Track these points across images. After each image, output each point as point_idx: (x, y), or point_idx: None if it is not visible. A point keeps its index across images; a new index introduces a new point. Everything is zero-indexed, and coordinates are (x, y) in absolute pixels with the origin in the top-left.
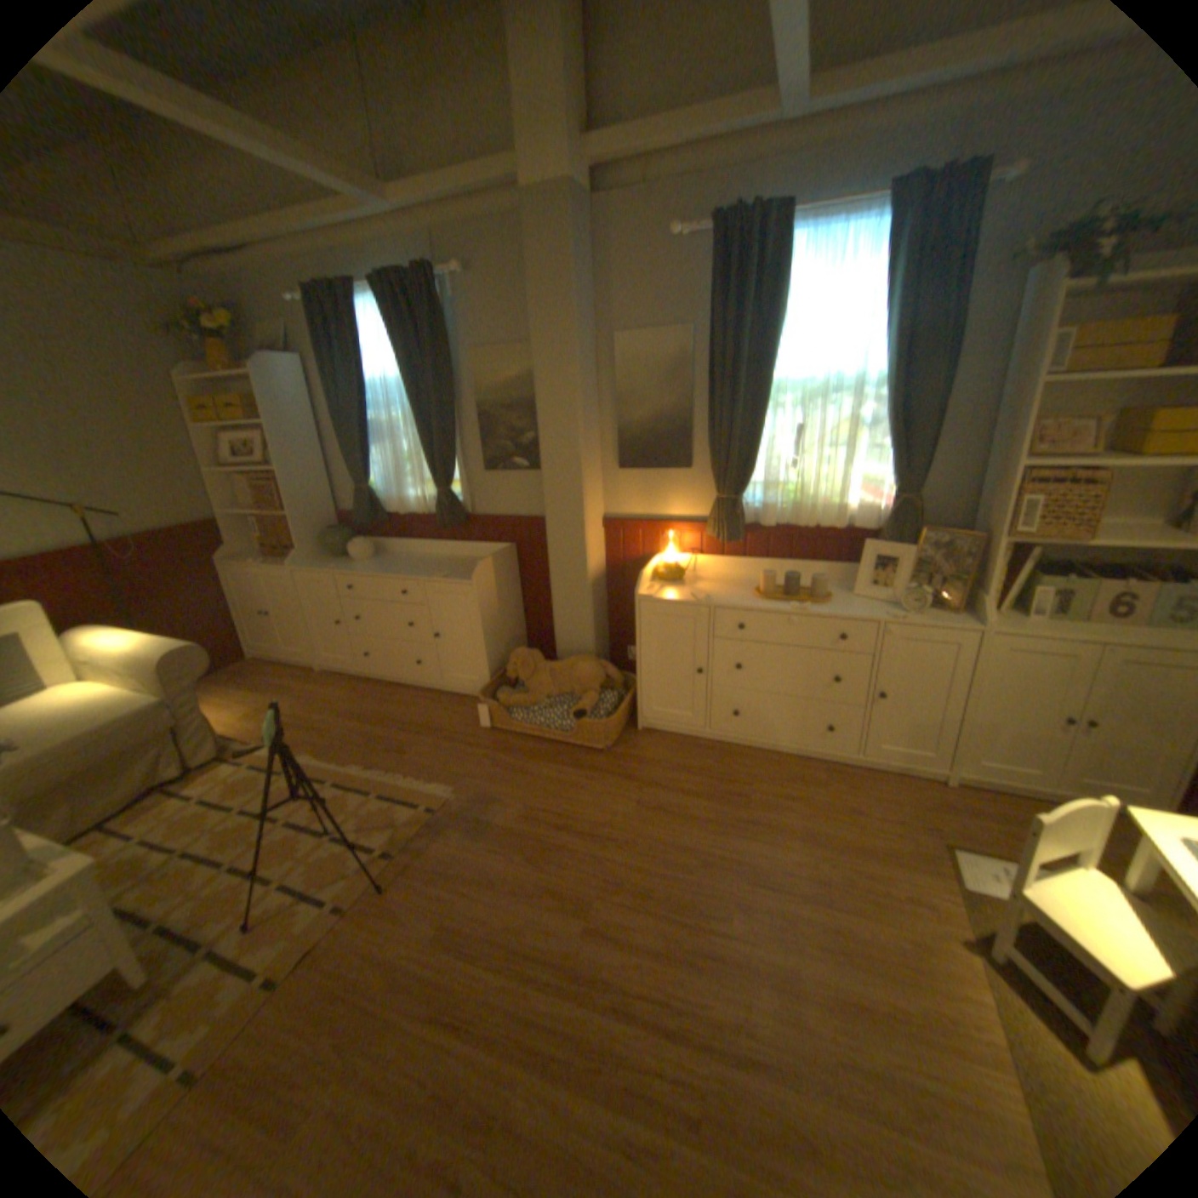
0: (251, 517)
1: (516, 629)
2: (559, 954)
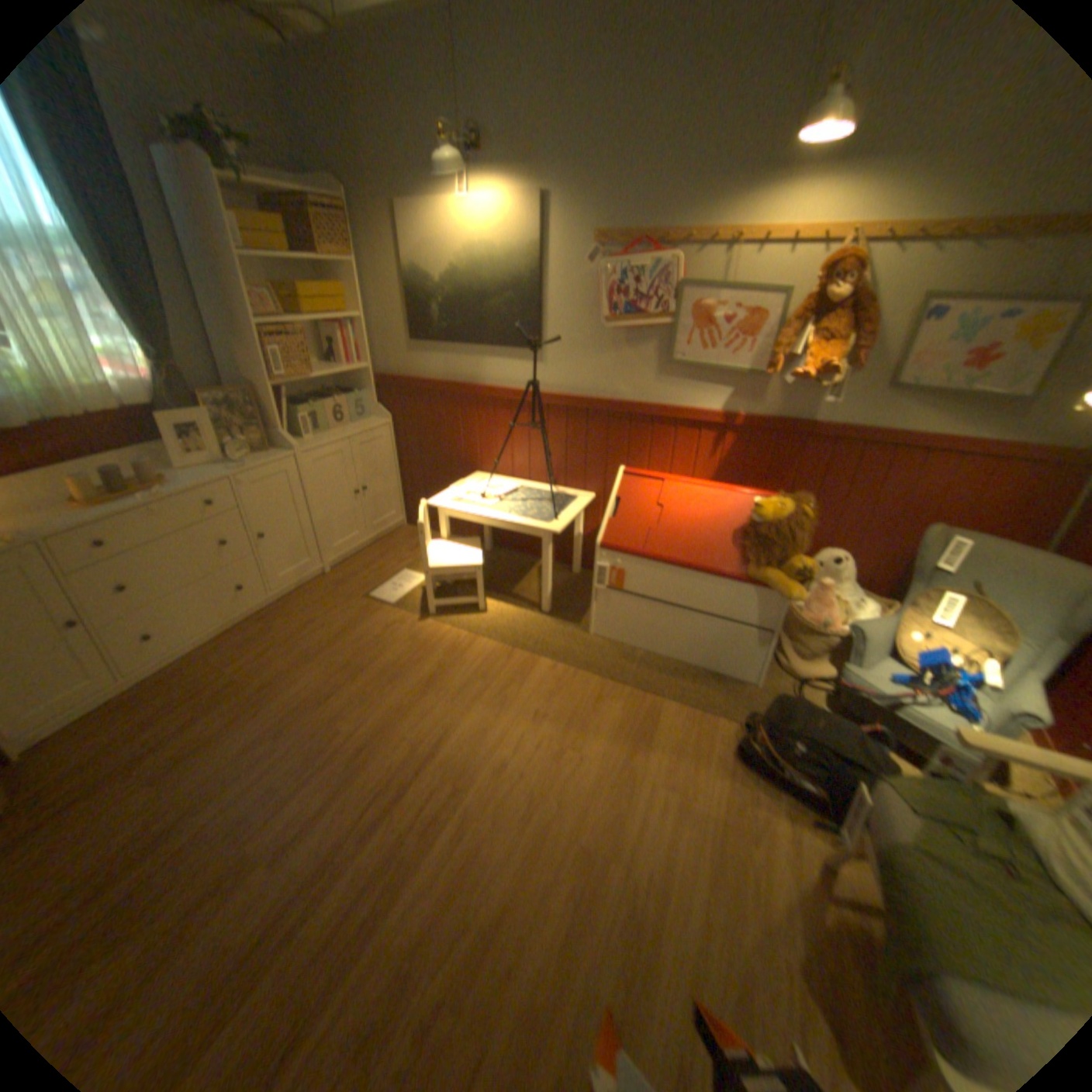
0: None
1: None
2: (275, 896)
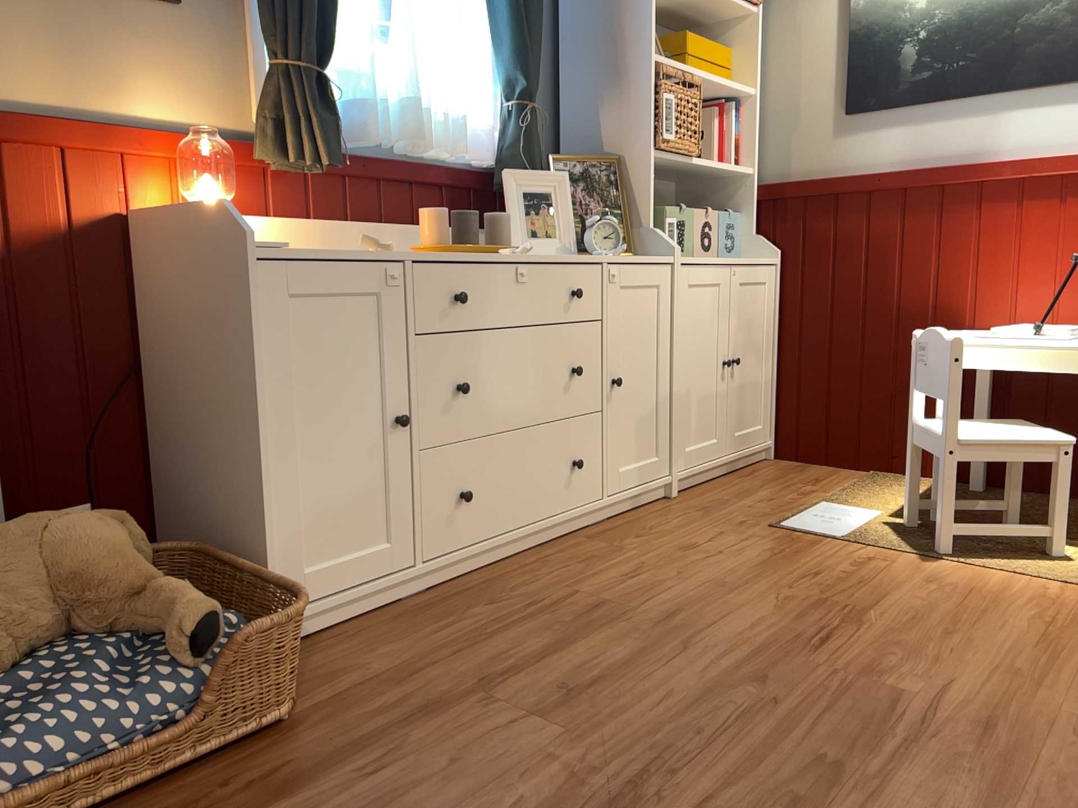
0: None
1: None
2: None
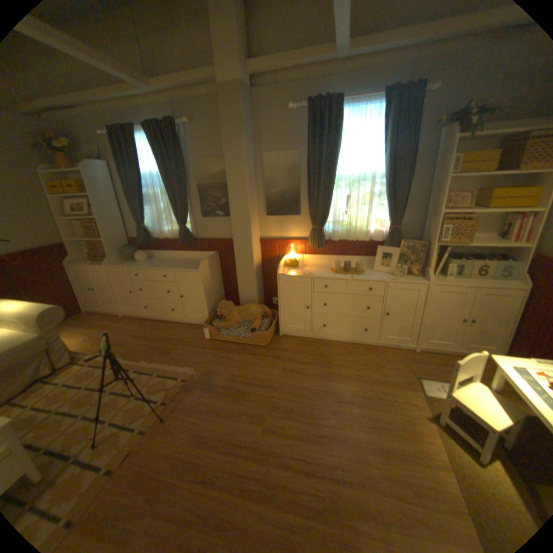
0: (82, 241)
1: (219, 292)
2: (252, 442)
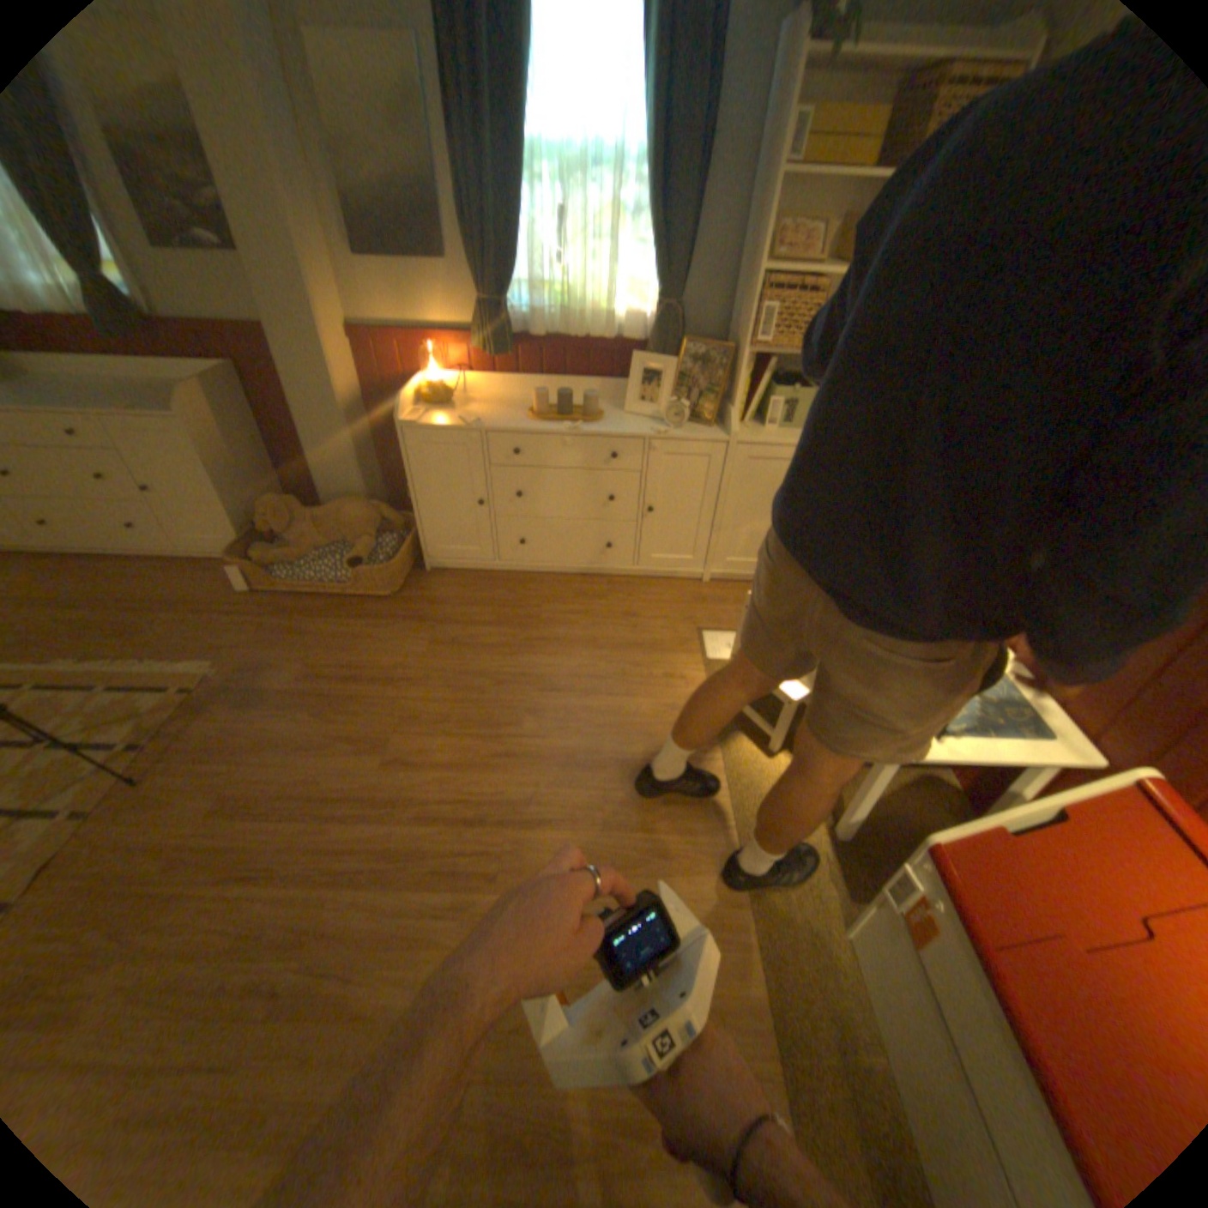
0: None
1: (260, 474)
2: (358, 789)
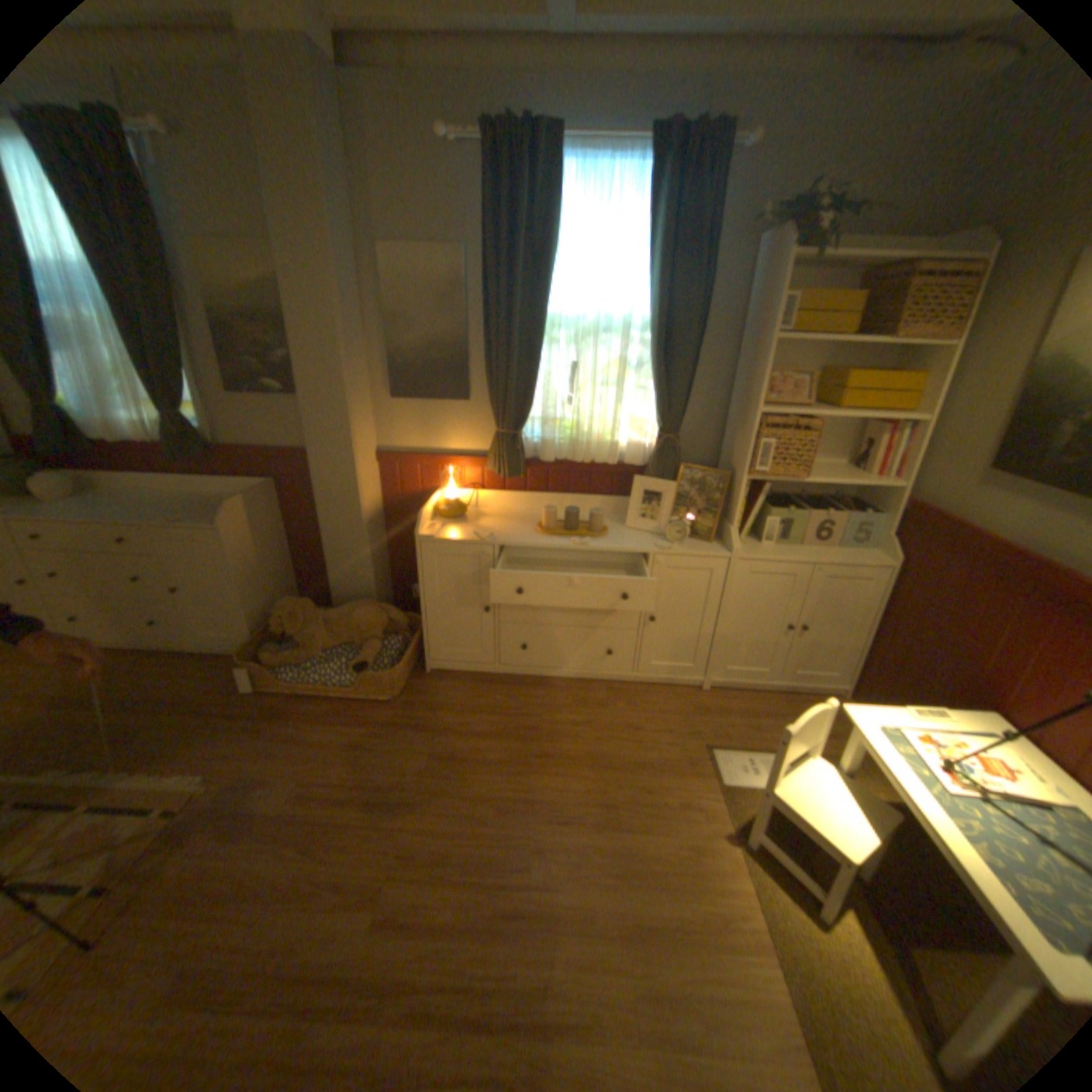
0: None
1: (281, 574)
2: (342, 963)
